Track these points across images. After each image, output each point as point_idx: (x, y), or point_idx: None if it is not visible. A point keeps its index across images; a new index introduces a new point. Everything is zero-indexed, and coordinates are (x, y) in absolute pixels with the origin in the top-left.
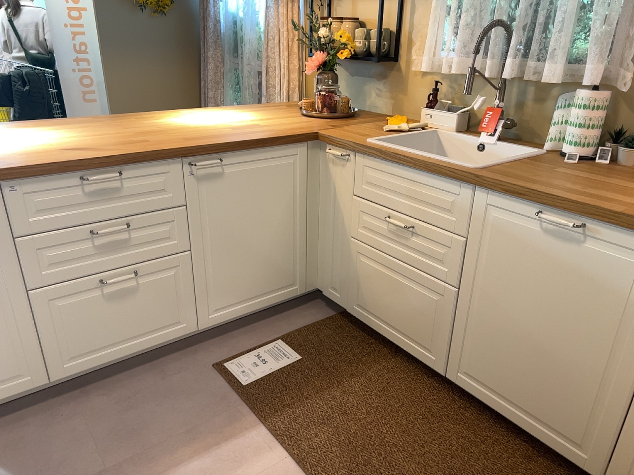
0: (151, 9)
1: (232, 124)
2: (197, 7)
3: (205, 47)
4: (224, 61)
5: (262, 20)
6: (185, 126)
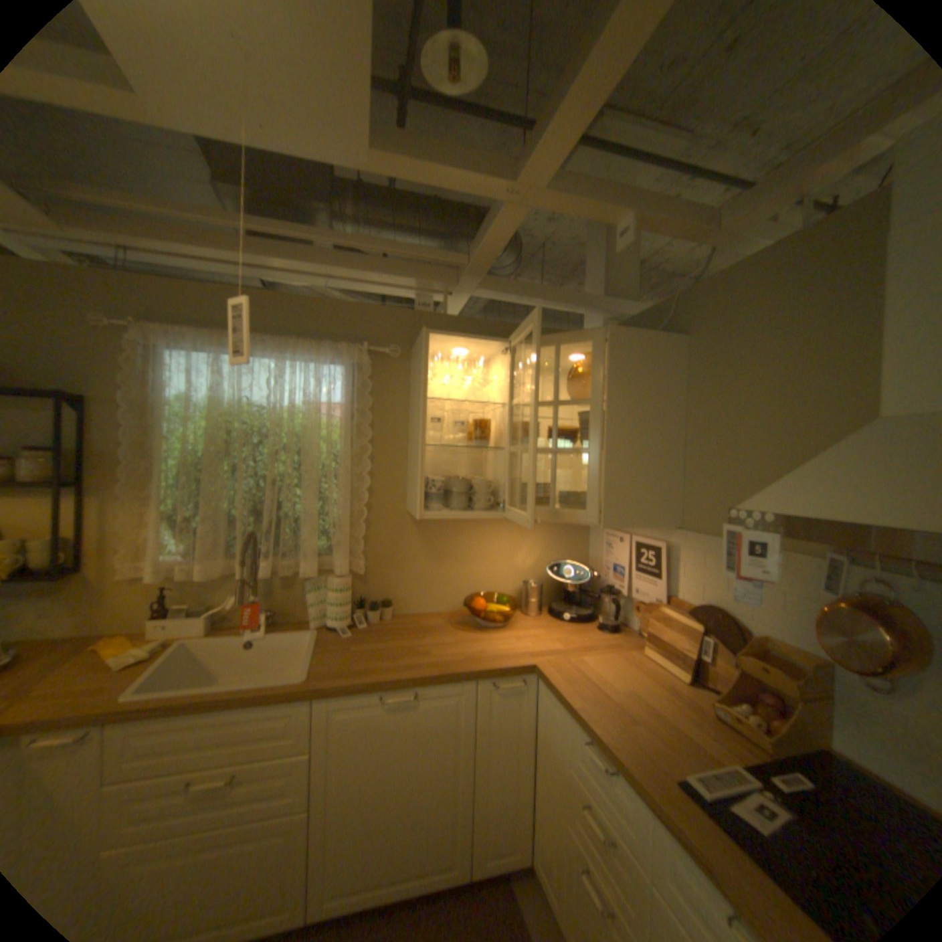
0: None
1: None
2: None
3: None
4: None
5: None
6: None
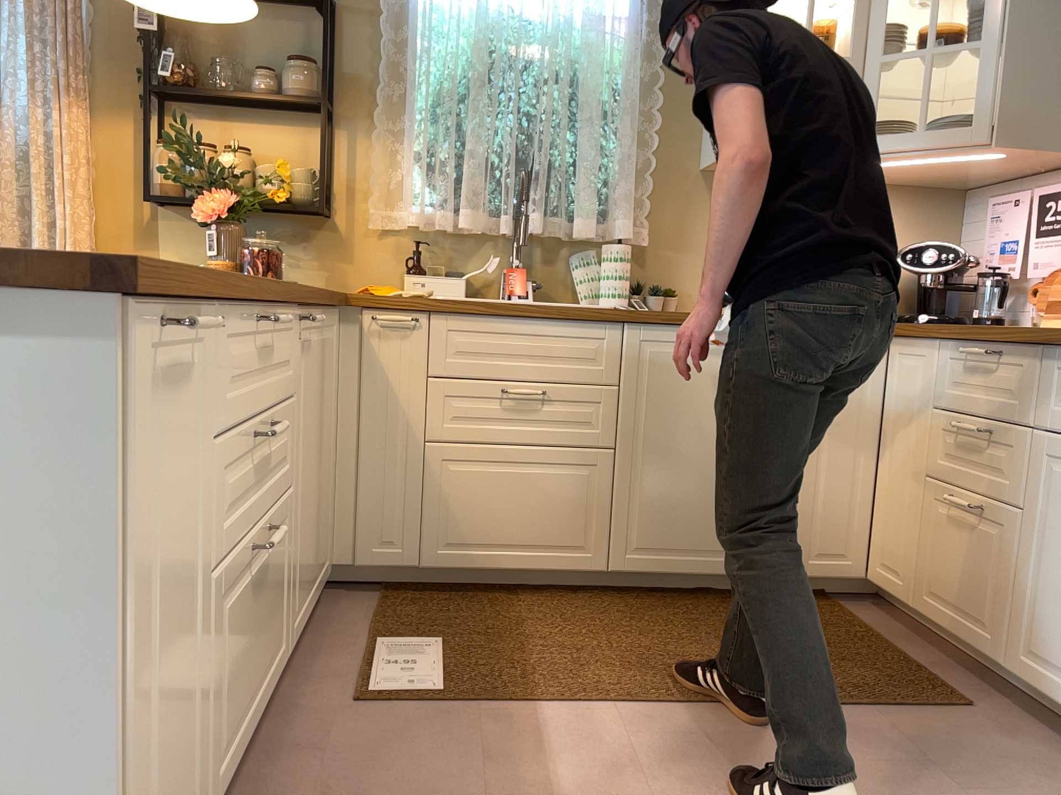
0: None
1: None
2: None
3: None
4: None
5: None
6: None
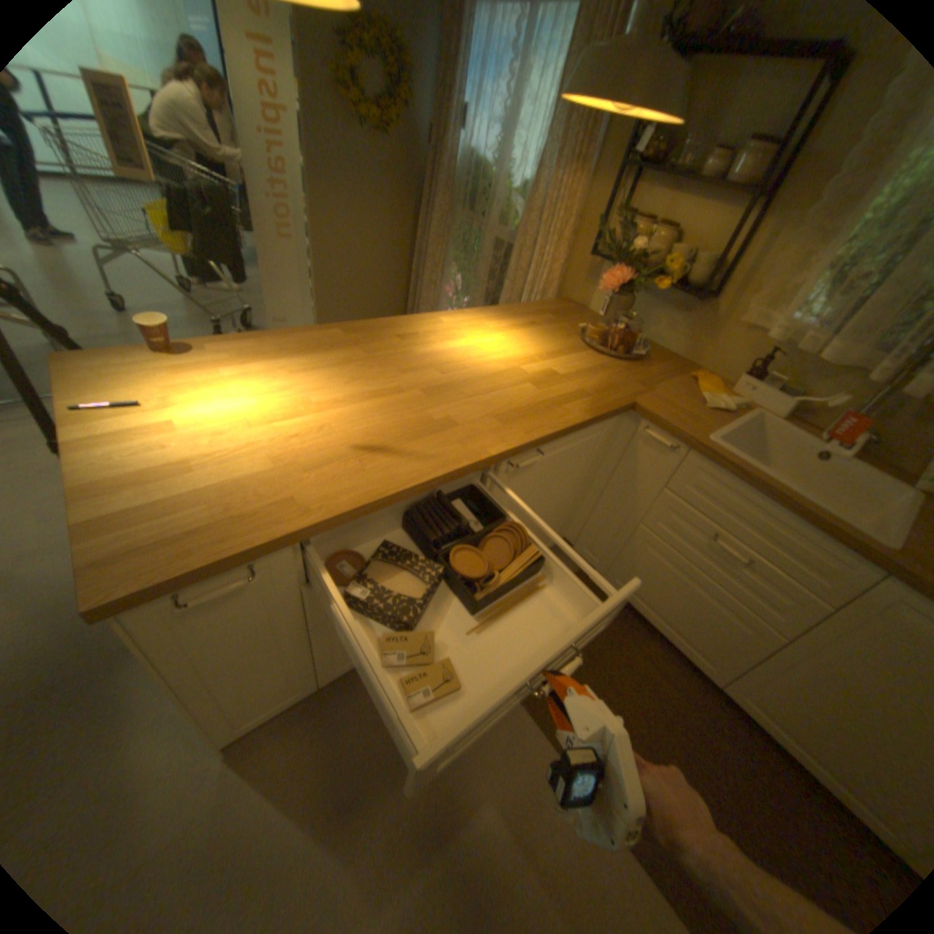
0: (369, 122)
1: (525, 368)
2: (422, 125)
3: (429, 186)
4: (452, 212)
5: (520, 174)
6: (472, 372)
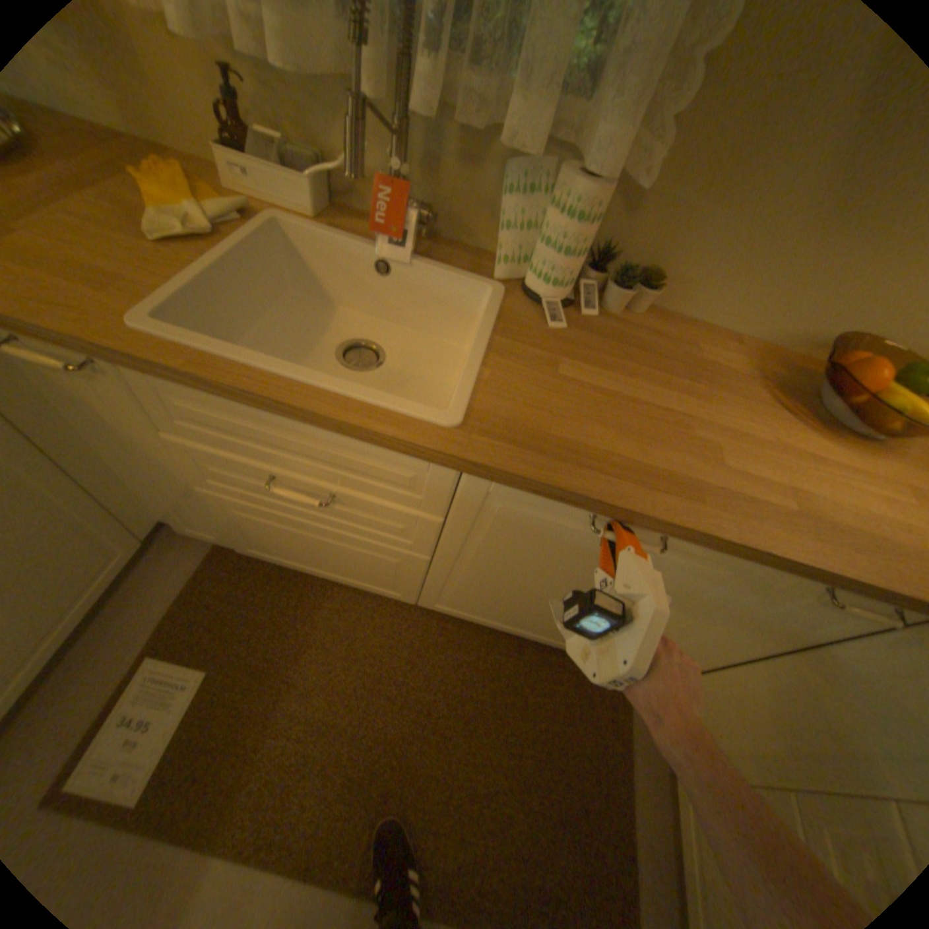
0: None
1: None
2: None
3: None
4: None
5: None
6: None
